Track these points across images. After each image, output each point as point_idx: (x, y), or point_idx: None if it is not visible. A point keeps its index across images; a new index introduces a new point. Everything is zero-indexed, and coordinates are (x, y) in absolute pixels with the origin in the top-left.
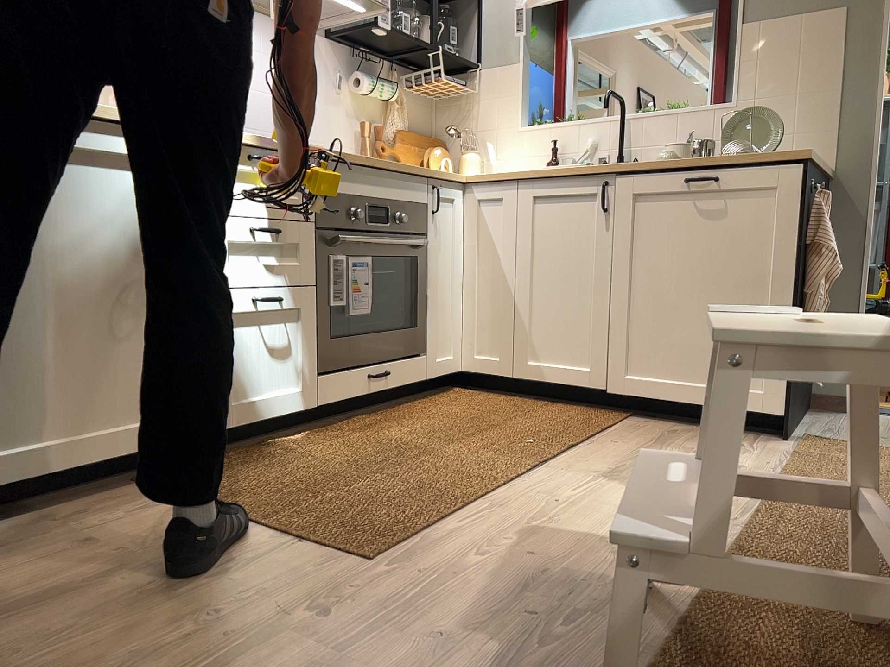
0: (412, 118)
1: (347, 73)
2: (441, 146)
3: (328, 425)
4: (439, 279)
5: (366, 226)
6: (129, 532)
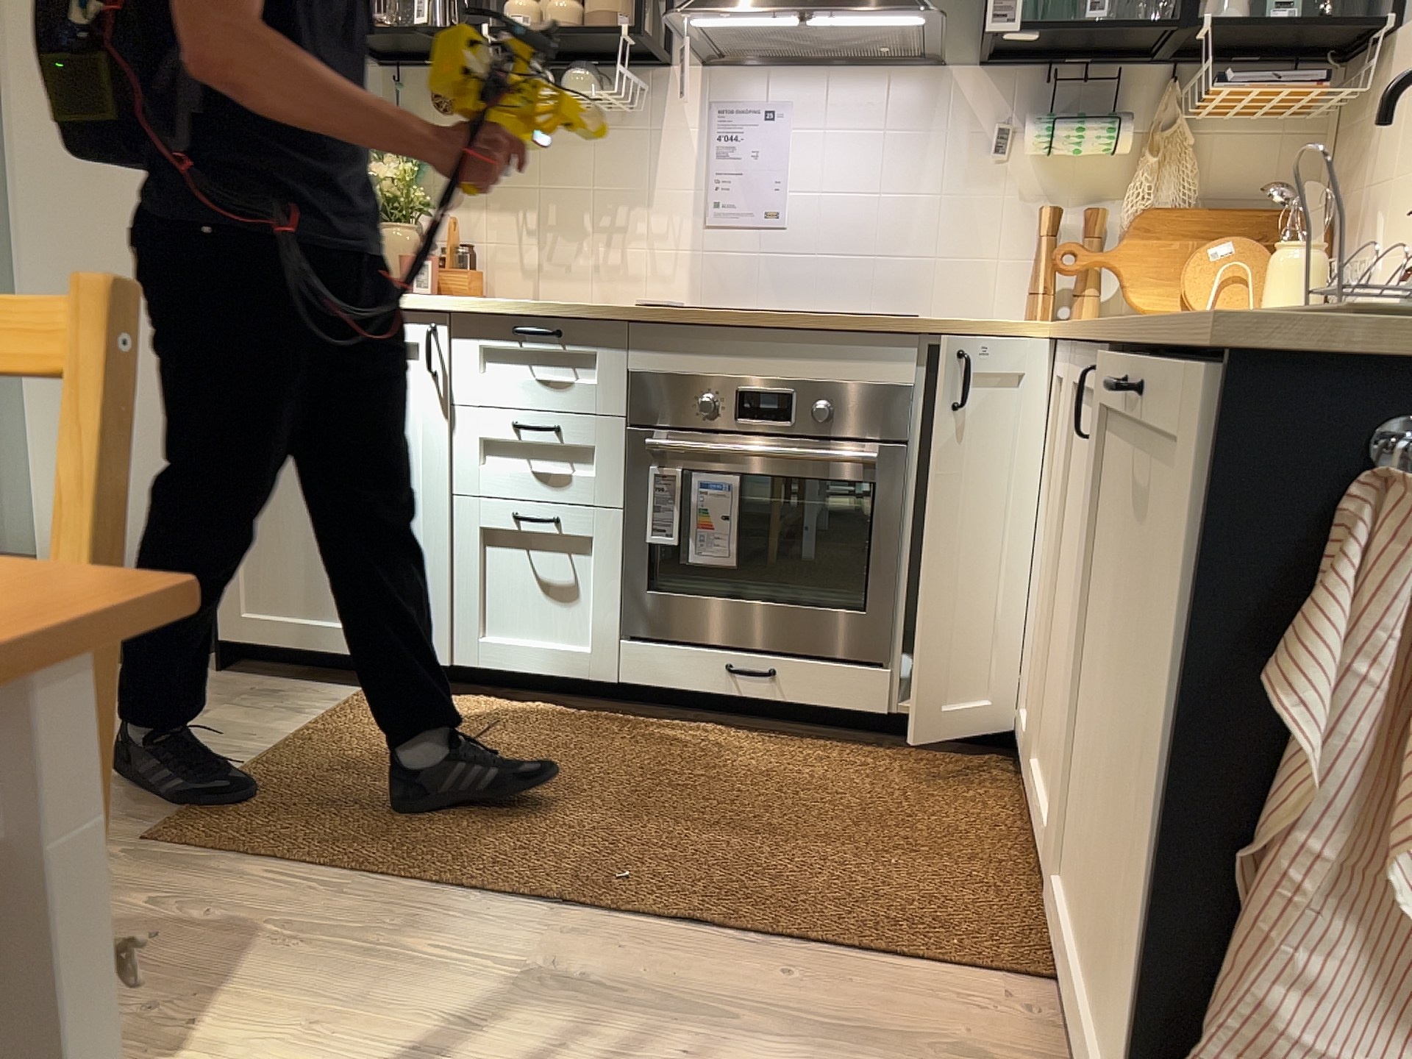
0: (1235, 173)
1: (1025, 118)
2: (1271, 235)
3: (663, 720)
4: (950, 538)
5: (735, 426)
6: (234, 720)
